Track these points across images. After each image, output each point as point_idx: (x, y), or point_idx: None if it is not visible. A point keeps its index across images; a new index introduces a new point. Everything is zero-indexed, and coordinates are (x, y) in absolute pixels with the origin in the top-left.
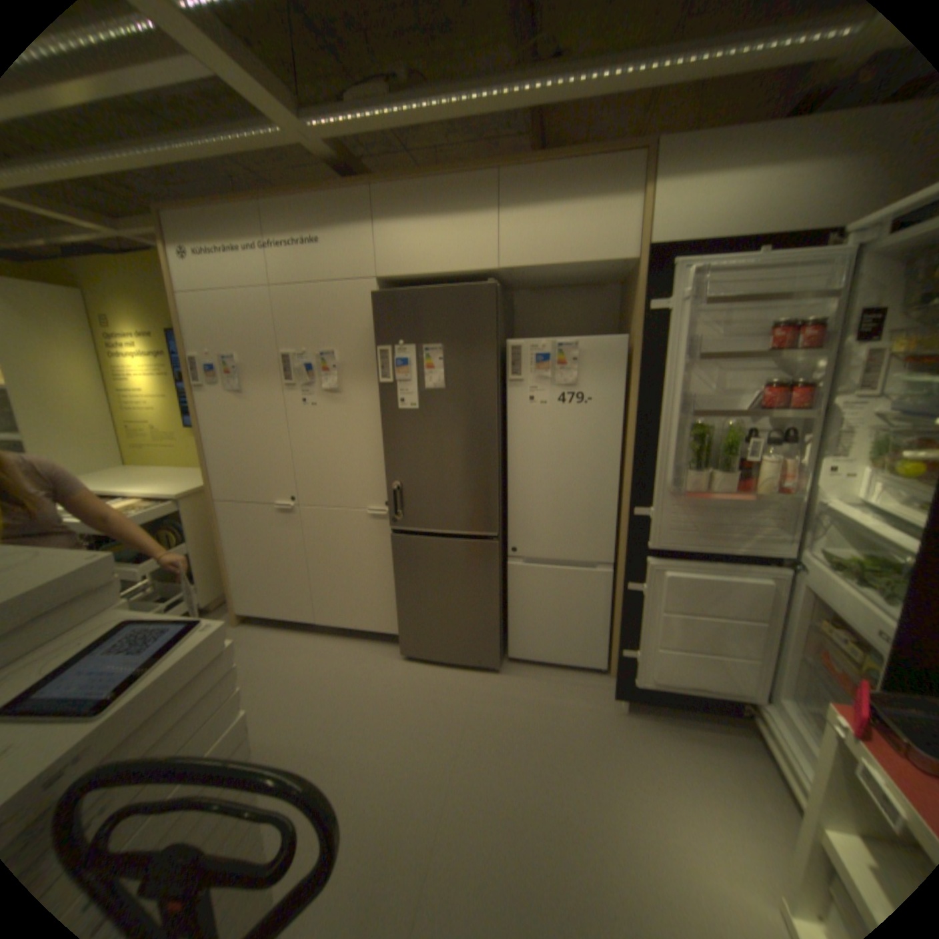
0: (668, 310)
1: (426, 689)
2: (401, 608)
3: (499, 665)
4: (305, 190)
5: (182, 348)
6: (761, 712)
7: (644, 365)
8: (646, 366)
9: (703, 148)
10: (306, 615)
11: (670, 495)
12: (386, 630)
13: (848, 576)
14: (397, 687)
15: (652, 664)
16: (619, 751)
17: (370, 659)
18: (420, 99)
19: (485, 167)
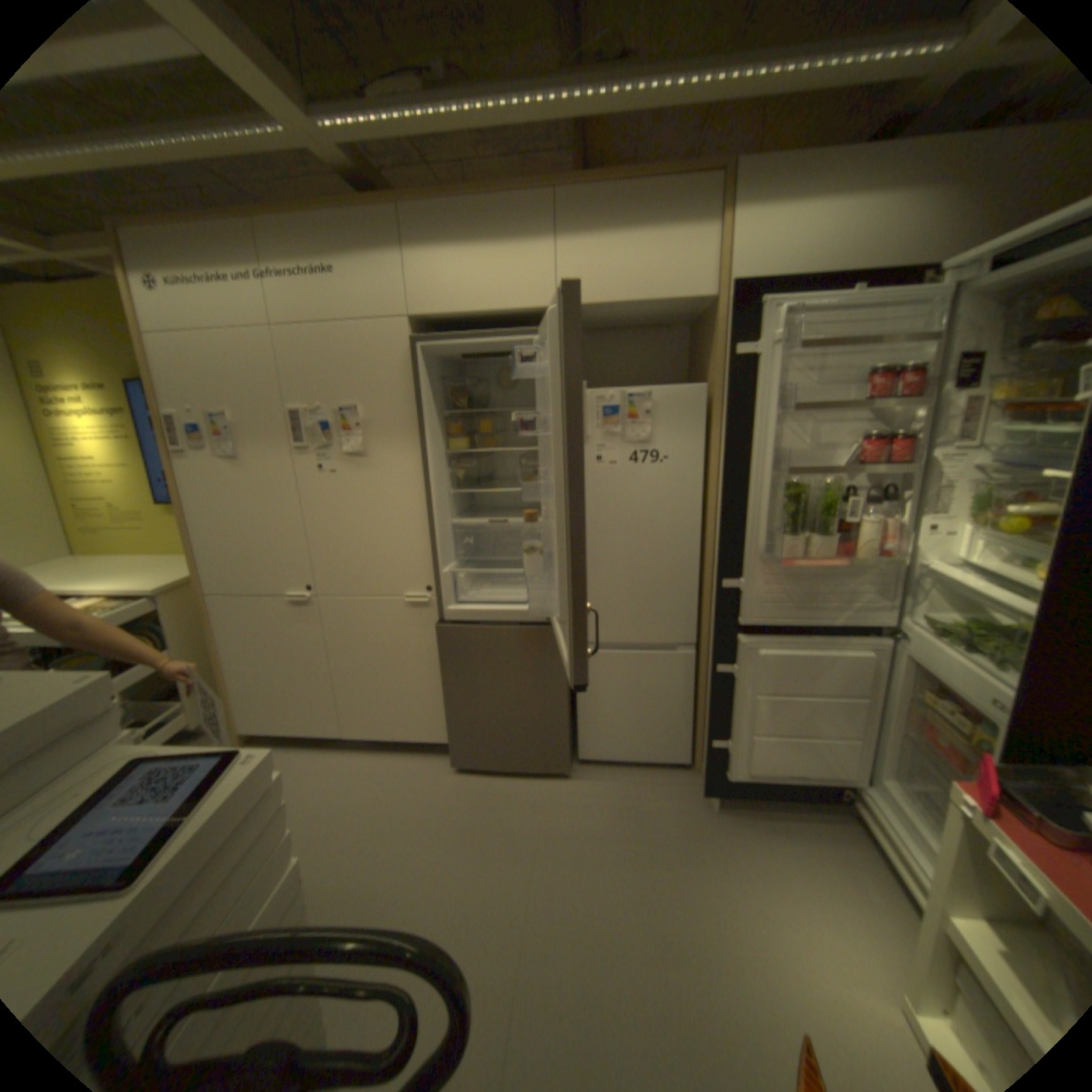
0: (756, 355)
1: (487, 804)
2: (451, 711)
3: (570, 769)
4: (314, 206)
5: (156, 404)
6: (862, 796)
7: (726, 418)
8: (730, 418)
9: (786, 171)
10: (332, 728)
11: (763, 564)
12: (432, 739)
13: (954, 642)
14: (452, 805)
15: (746, 753)
16: (714, 854)
17: (415, 775)
18: (462, 100)
19: (538, 186)
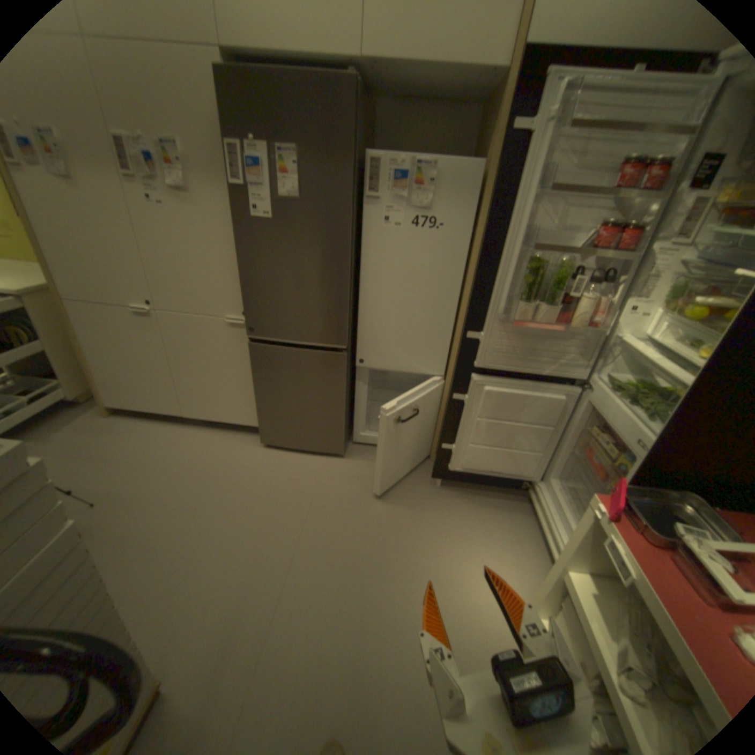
0: (530, 132)
1: (283, 470)
2: (261, 406)
3: (344, 451)
4: None
5: None
6: (534, 486)
7: (495, 194)
8: (497, 194)
9: None
10: (176, 409)
11: (500, 322)
12: (249, 423)
13: (623, 395)
14: (259, 468)
15: (463, 454)
16: (430, 513)
17: (236, 446)
18: None
19: None
